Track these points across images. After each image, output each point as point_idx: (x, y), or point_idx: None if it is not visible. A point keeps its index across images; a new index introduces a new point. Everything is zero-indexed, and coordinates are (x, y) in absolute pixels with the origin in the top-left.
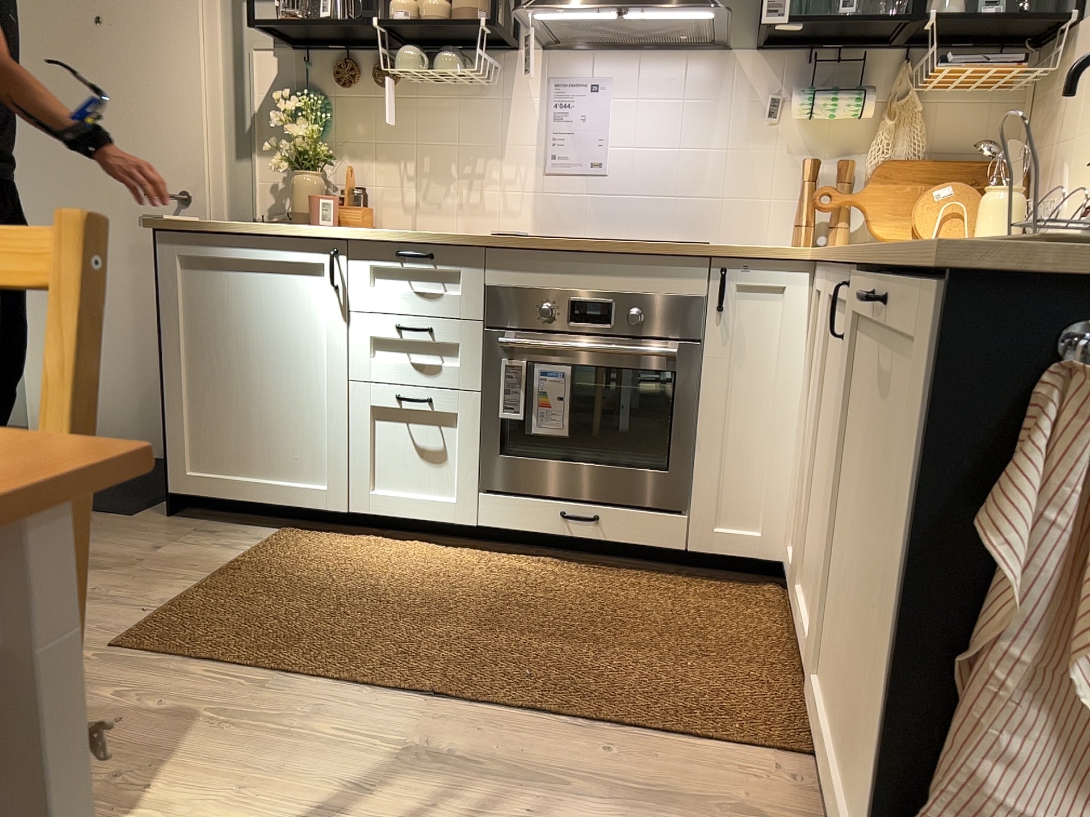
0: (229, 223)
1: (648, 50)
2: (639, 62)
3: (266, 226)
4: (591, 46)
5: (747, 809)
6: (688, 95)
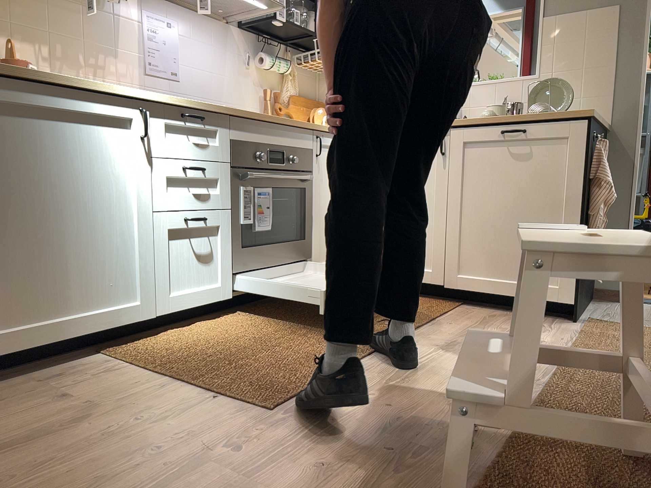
0: (35, 74)
1: (189, 12)
2: (192, 18)
3: (87, 82)
4: (167, 0)
5: (485, 314)
6: (215, 45)
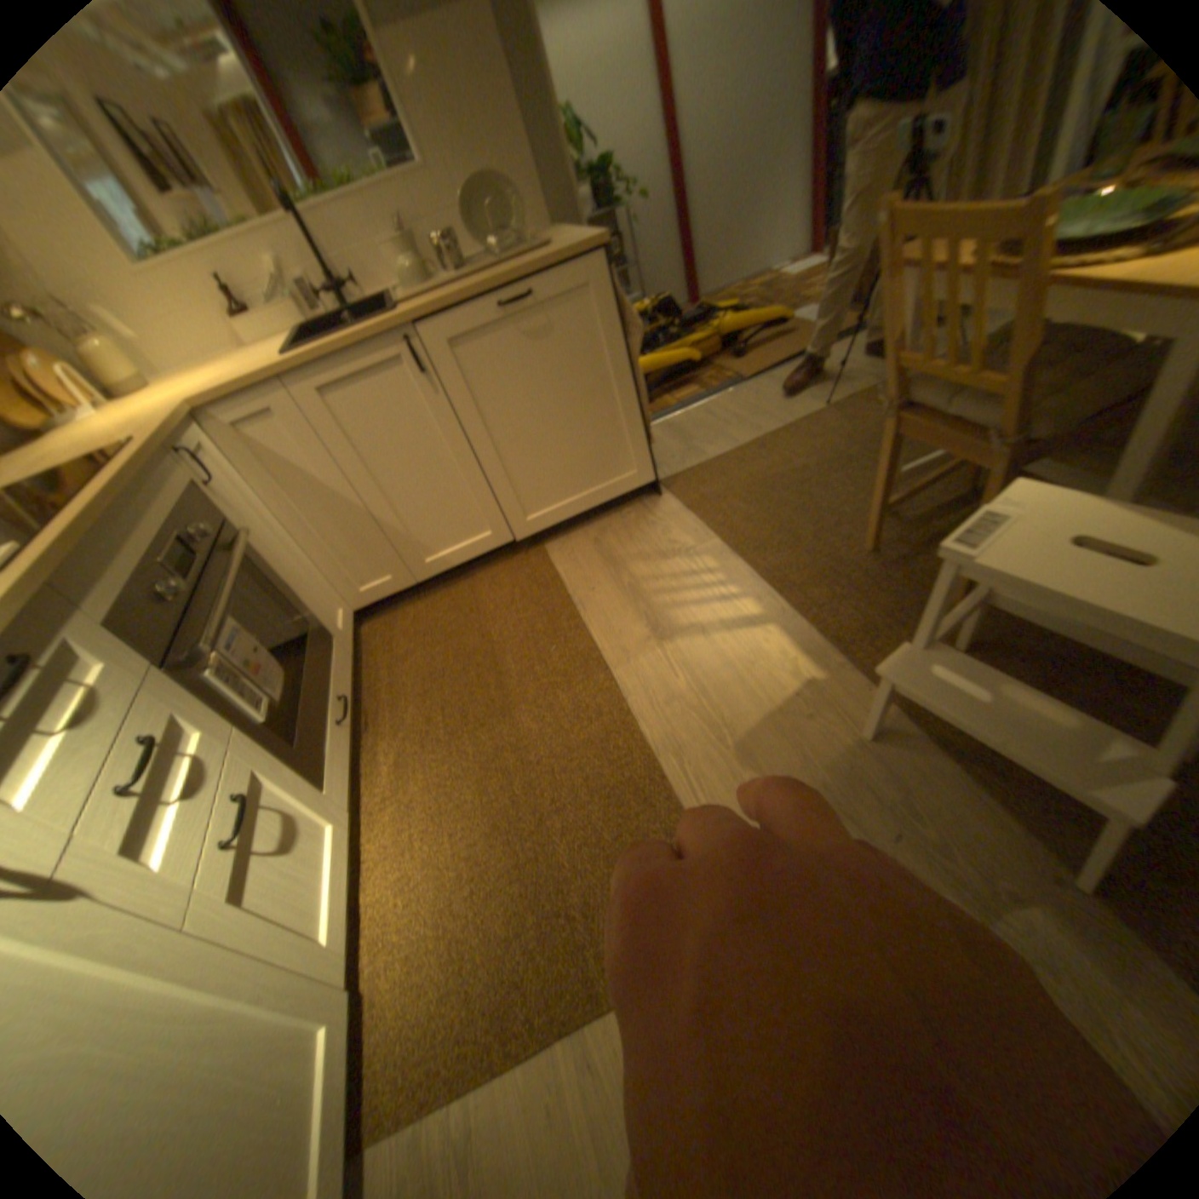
0: None
1: None
2: None
3: None
4: None
5: (592, 547)
6: None
